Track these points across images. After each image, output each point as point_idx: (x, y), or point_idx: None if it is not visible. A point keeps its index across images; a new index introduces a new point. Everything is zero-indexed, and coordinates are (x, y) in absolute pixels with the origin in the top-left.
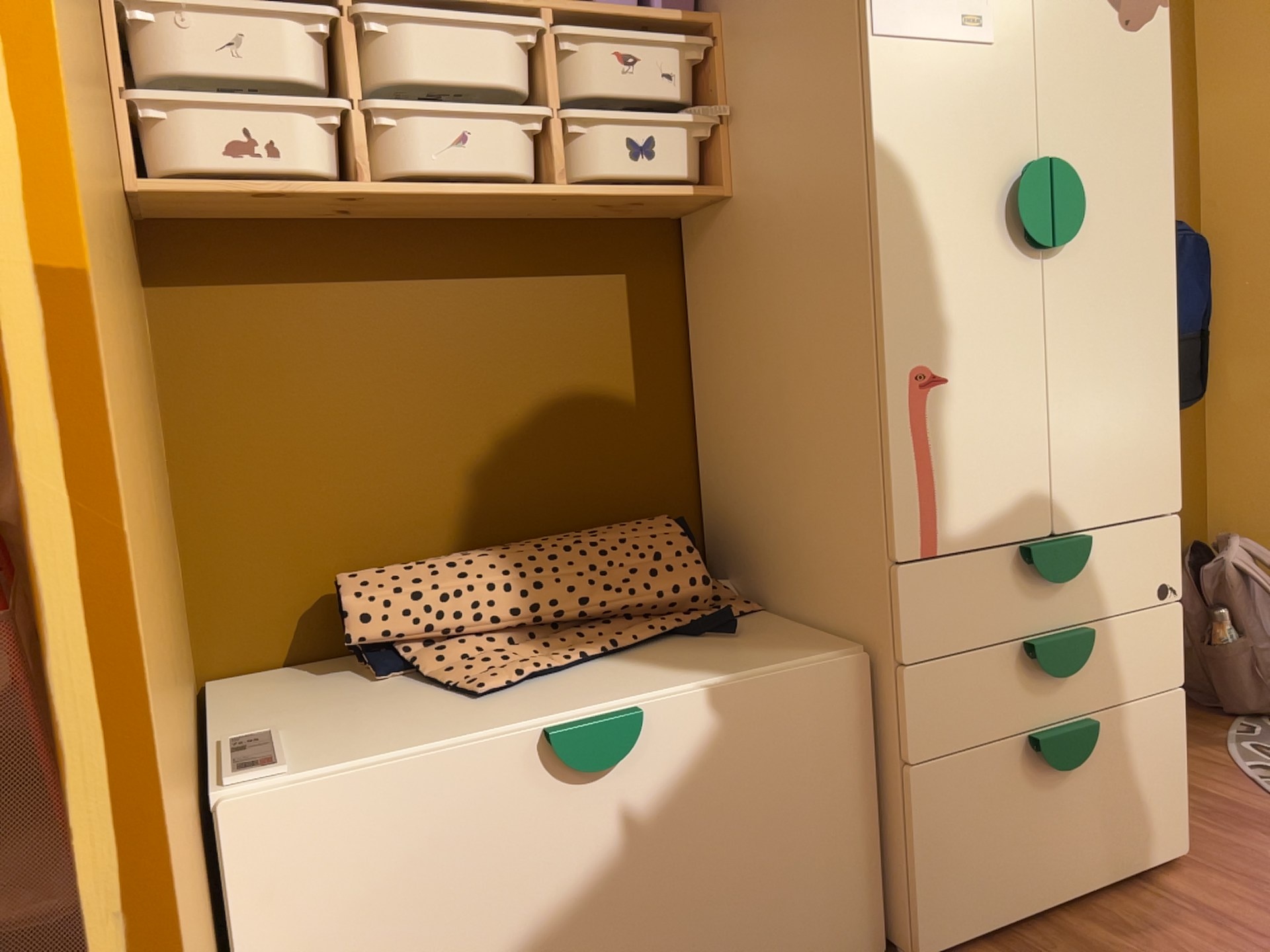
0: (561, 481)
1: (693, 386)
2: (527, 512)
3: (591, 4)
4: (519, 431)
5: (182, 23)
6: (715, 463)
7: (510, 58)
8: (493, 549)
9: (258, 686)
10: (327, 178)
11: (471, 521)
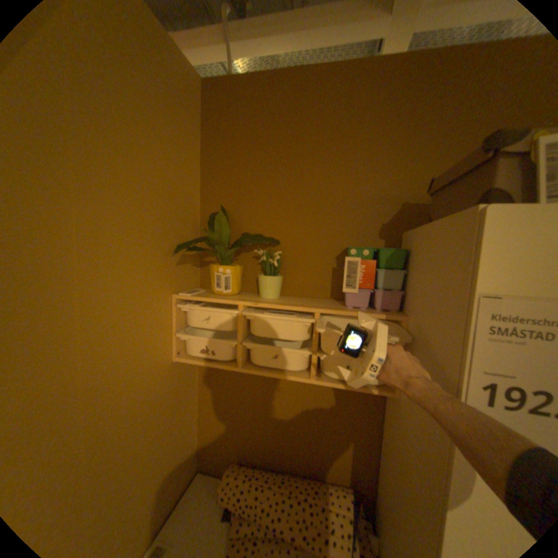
0: (316, 456)
1: (382, 442)
2: (301, 462)
3: (339, 310)
4: (302, 434)
5: (192, 313)
6: (383, 482)
7: (300, 328)
8: (277, 483)
9: (201, 489)
10: (229, 361)
11: (280, 457)
